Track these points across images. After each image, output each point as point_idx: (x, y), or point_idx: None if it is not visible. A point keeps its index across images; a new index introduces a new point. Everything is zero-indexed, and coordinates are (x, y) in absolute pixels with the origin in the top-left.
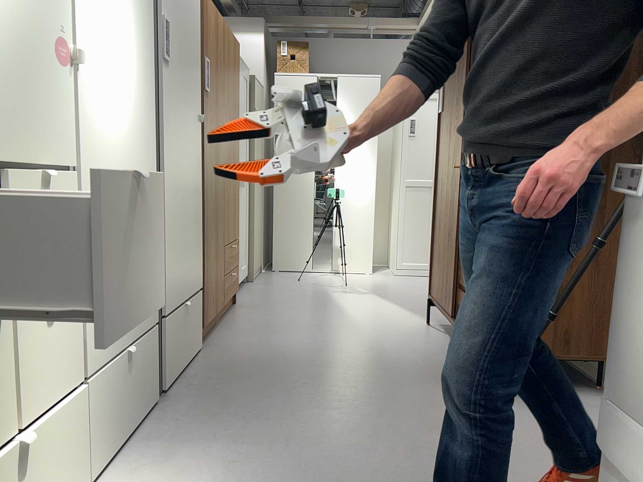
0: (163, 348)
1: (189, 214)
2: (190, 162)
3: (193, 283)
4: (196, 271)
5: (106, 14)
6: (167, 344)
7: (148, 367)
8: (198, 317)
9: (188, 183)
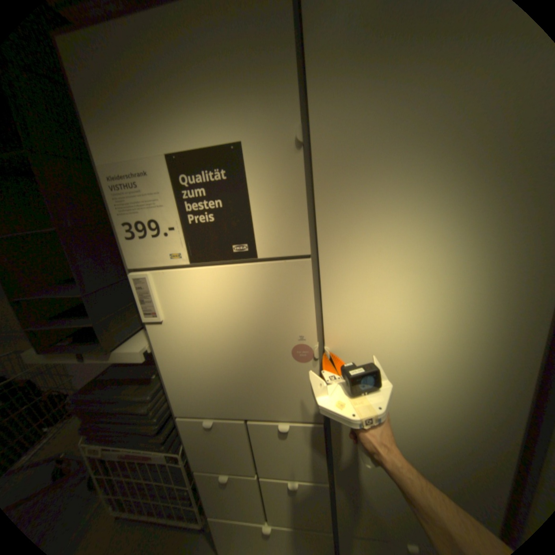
0: None
1: None
2: None
3: None
4: None
5: (397, 297)
6: None
7: None
8: None
9: None
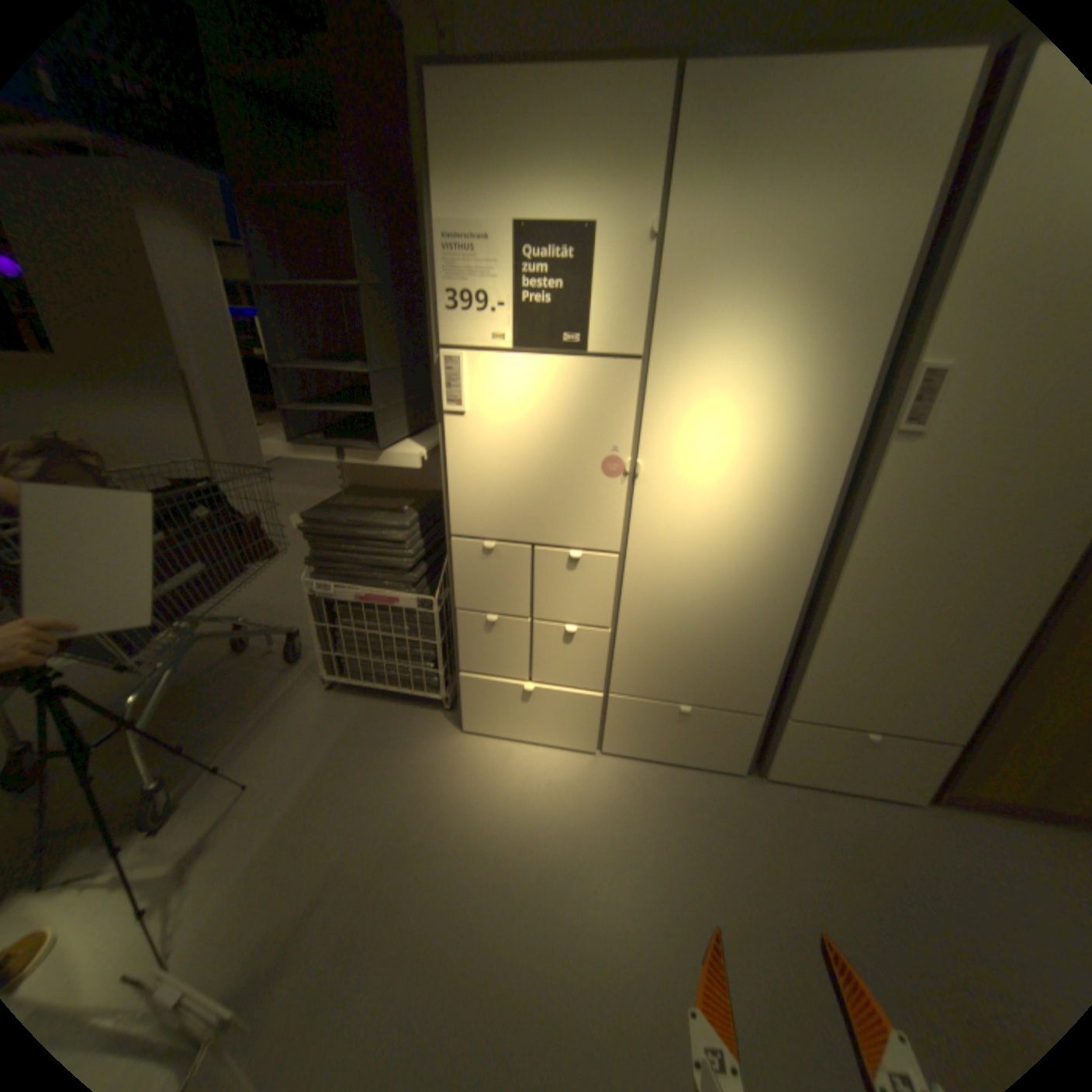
0: (781, 745)
1: (946, 643)
2: (994, 575)
3: (924, 727)
4: (945, 718)
5: (718, 414)
6: (793, 747)
7: (729, 739)
8: (929, 770)
9: (967, 603)
